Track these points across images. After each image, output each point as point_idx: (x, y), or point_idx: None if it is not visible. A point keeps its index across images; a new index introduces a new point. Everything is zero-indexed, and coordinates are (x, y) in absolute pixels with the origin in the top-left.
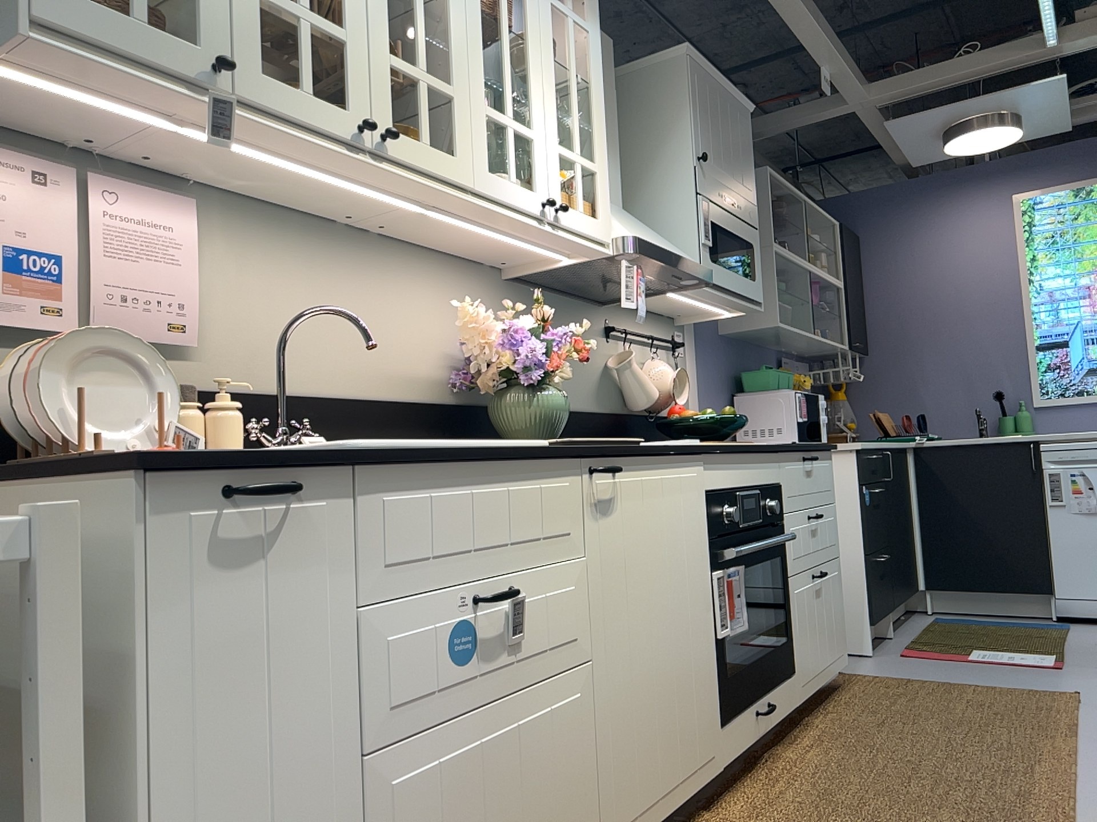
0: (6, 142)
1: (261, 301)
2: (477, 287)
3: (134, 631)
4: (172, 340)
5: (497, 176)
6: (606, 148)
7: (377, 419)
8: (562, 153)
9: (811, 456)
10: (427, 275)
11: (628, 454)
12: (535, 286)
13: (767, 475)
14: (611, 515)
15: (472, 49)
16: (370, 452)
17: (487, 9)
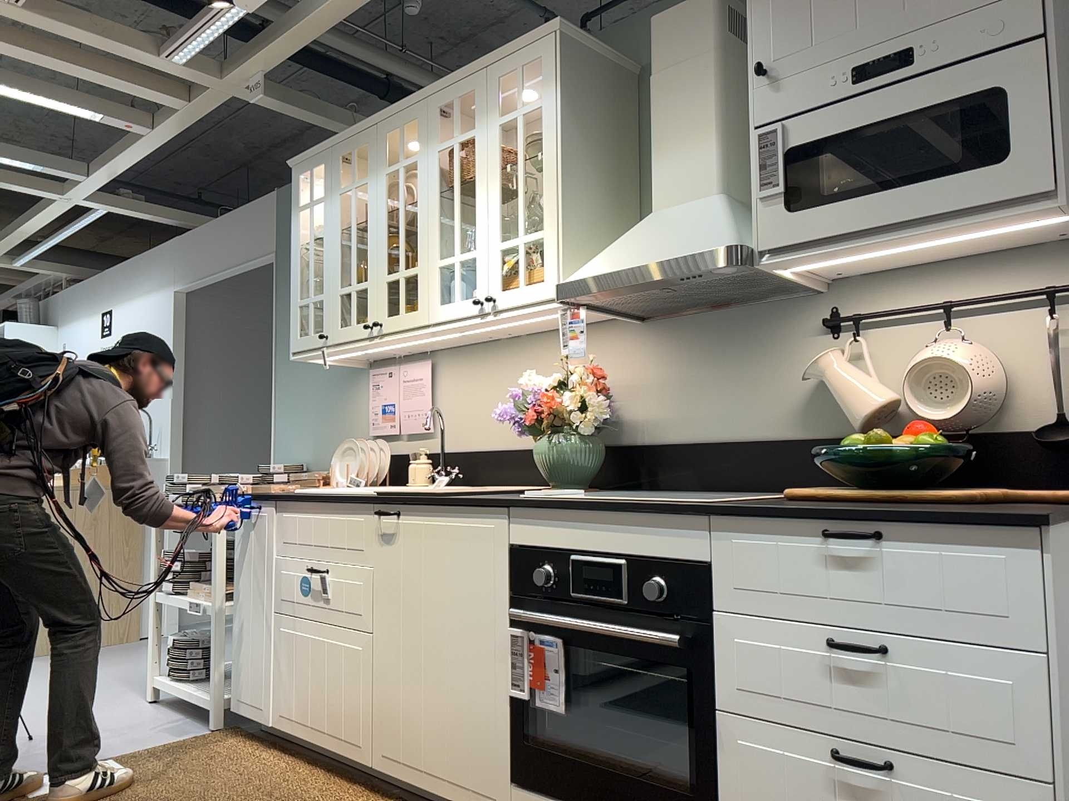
0: (386, 362)
1: (461, 400)
2: (608, 341)
3: (236, 543)
4: (424, 430)
5: (443, 304)
6: (558, 203)
7: (516, 462)
8: (501, 247)
9: (864, 530)
10: (560, 348)
11: (404, 503)
12: (675, 315)
13: (655, 544)
14: (392, 544)
15: (429, 229)
16: (278, 496)
17: (456, 181)
